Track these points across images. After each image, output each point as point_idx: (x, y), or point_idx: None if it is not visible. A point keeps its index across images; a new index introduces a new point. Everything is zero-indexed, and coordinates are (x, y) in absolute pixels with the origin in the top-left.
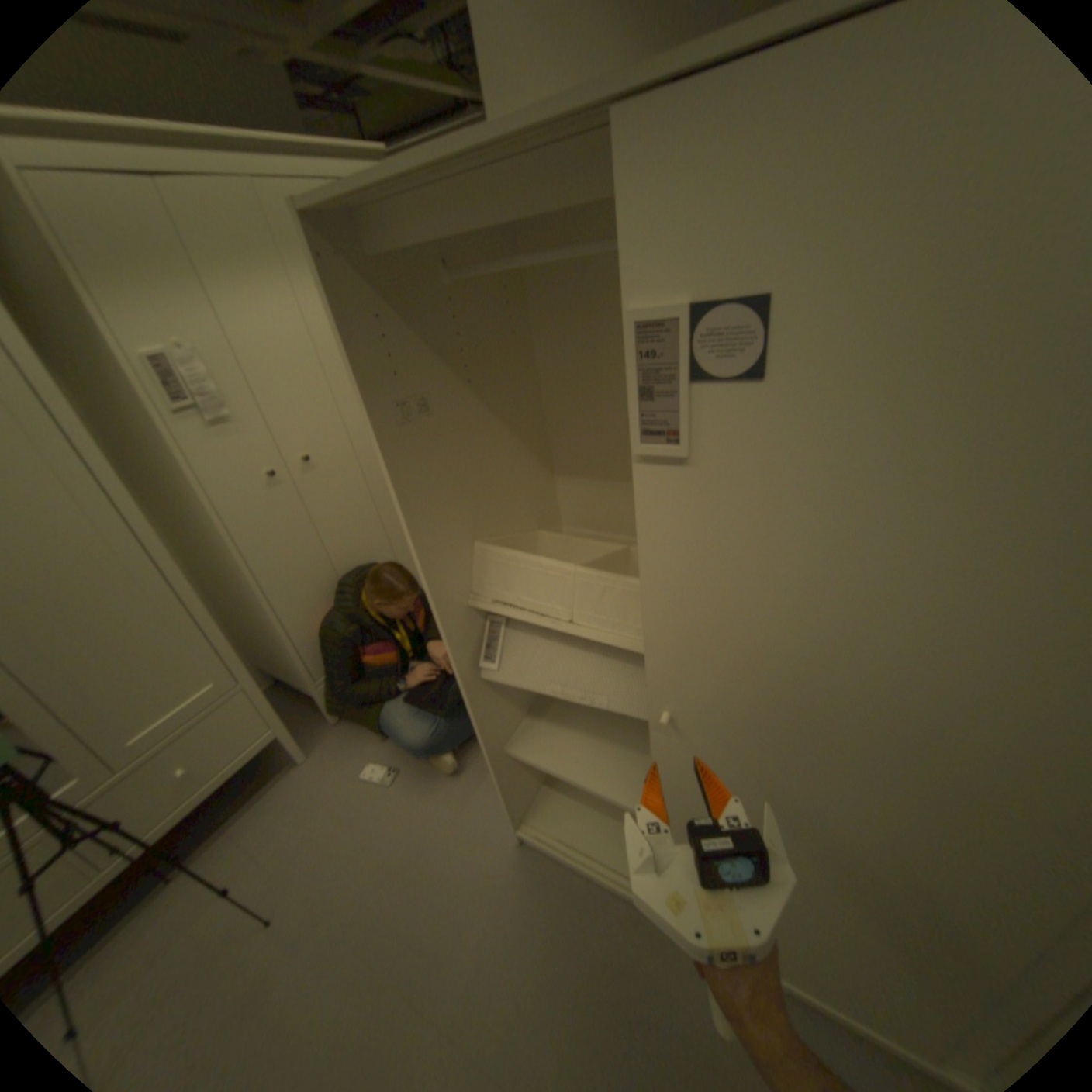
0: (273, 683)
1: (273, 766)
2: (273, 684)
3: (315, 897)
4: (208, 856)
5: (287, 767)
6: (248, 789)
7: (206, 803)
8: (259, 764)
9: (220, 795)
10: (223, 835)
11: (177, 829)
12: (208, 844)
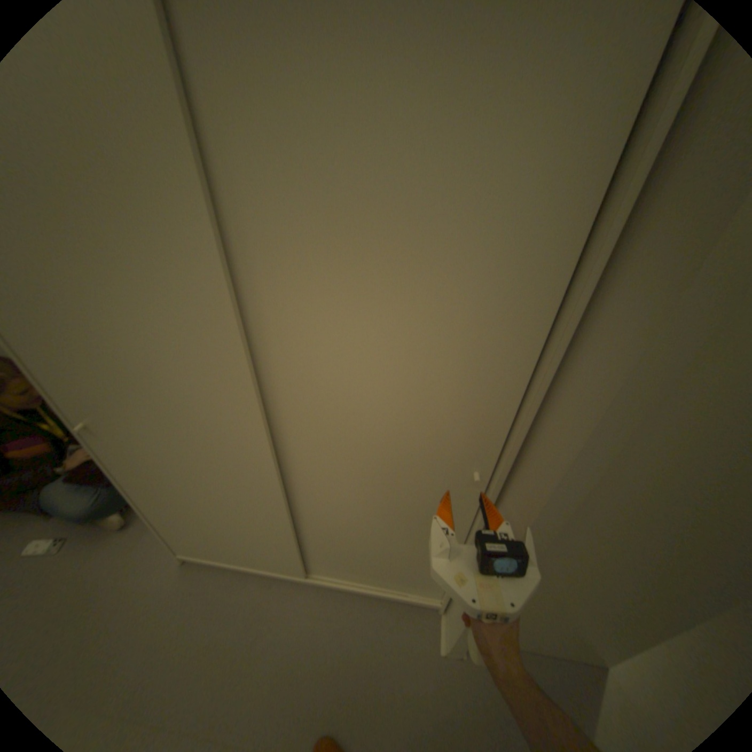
0: None
1: None
2: None
3: None
4: None
5: None
6: None
7: None
8: None
9: None
10: None
11: None
12: None
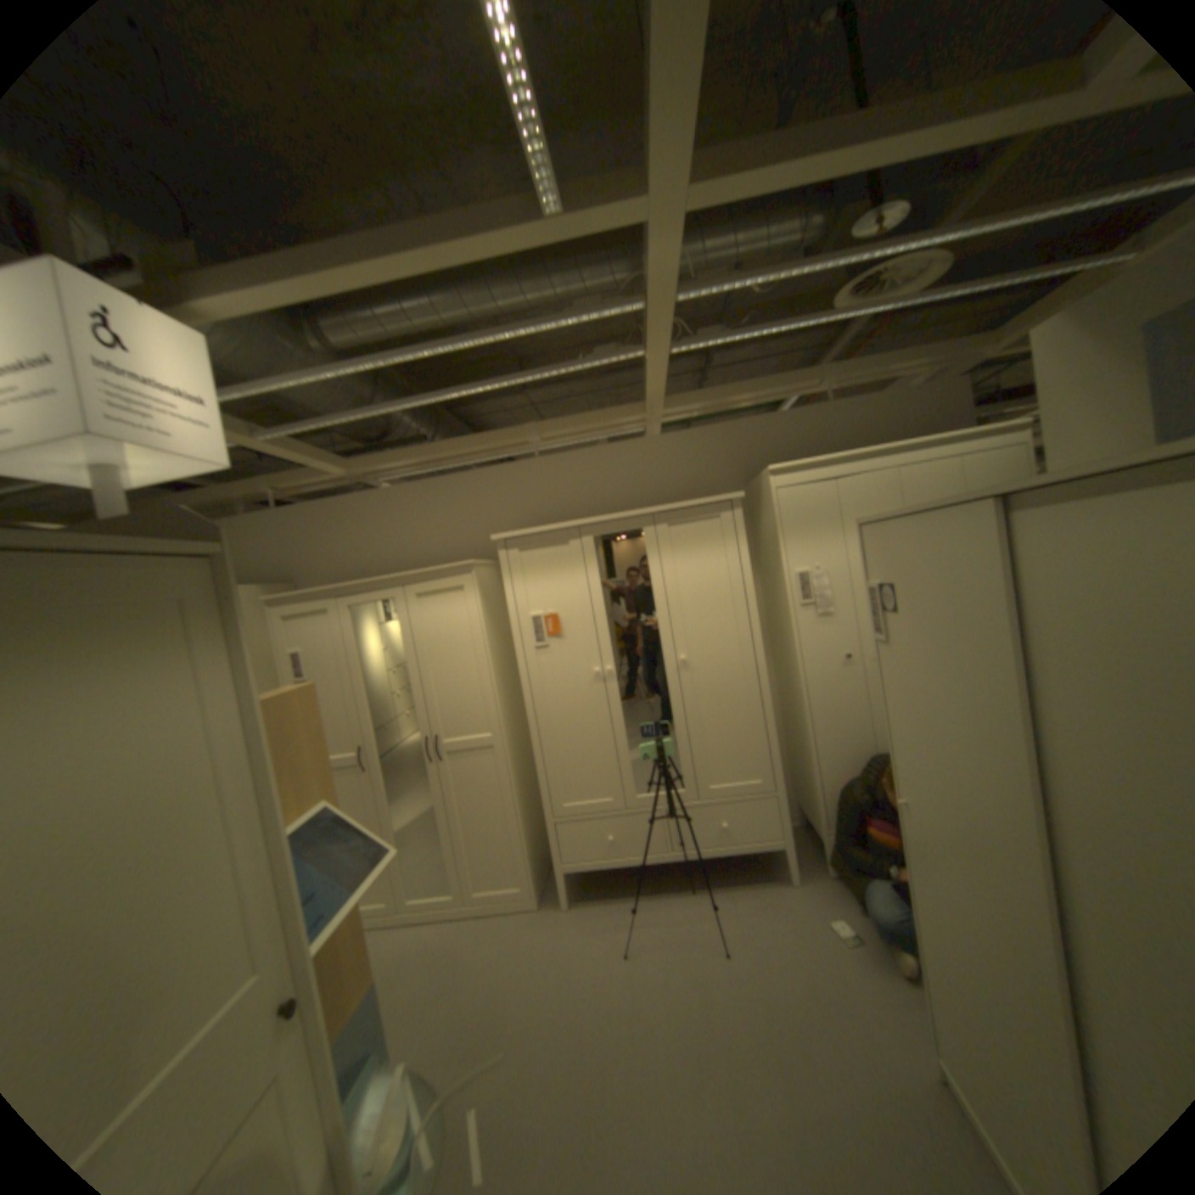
0: (804, 827)
1: (777, 878)
2: (804, 827)
3: (762, 972)
4: (718, 900)
5: (785, 885)
6: (756, 881)
7: (730, 871)
8: (769, 871)
9: (739, 873)
10: (730, 895)
11: (710, 874)
12: (720, 894)
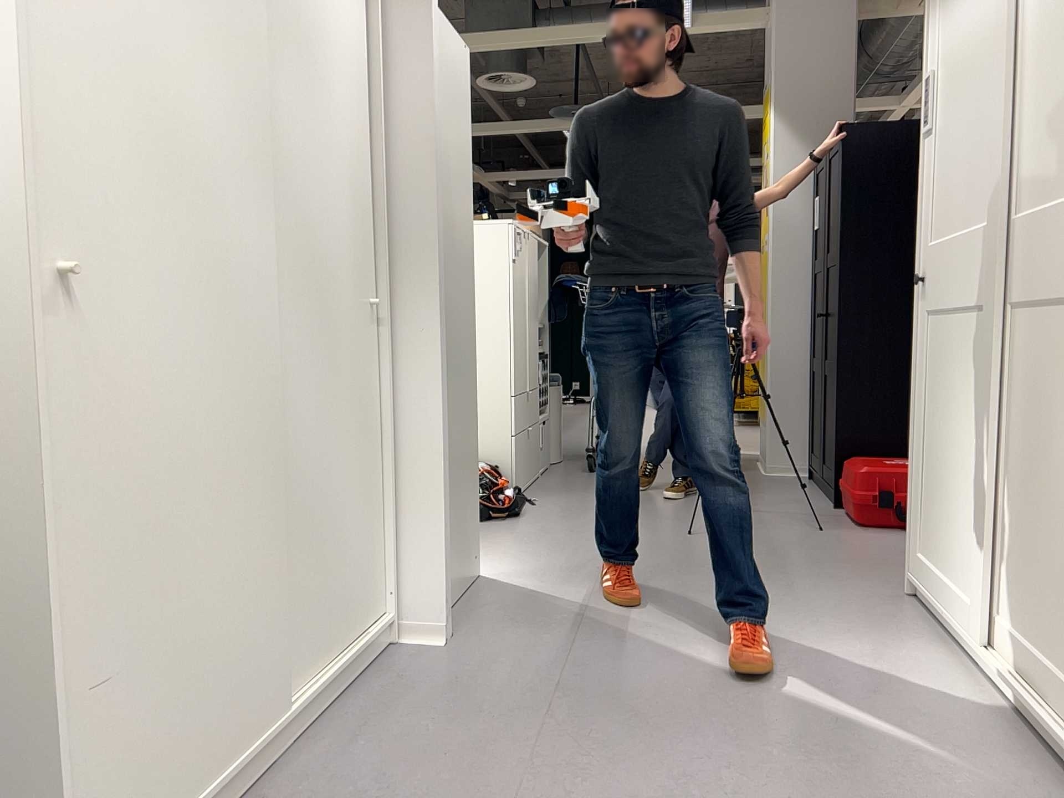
0: None
1: None
2: None
3: None
4: None
5: None
6: None
7: None
8: None
9: None
10: None
11: None
12: None
